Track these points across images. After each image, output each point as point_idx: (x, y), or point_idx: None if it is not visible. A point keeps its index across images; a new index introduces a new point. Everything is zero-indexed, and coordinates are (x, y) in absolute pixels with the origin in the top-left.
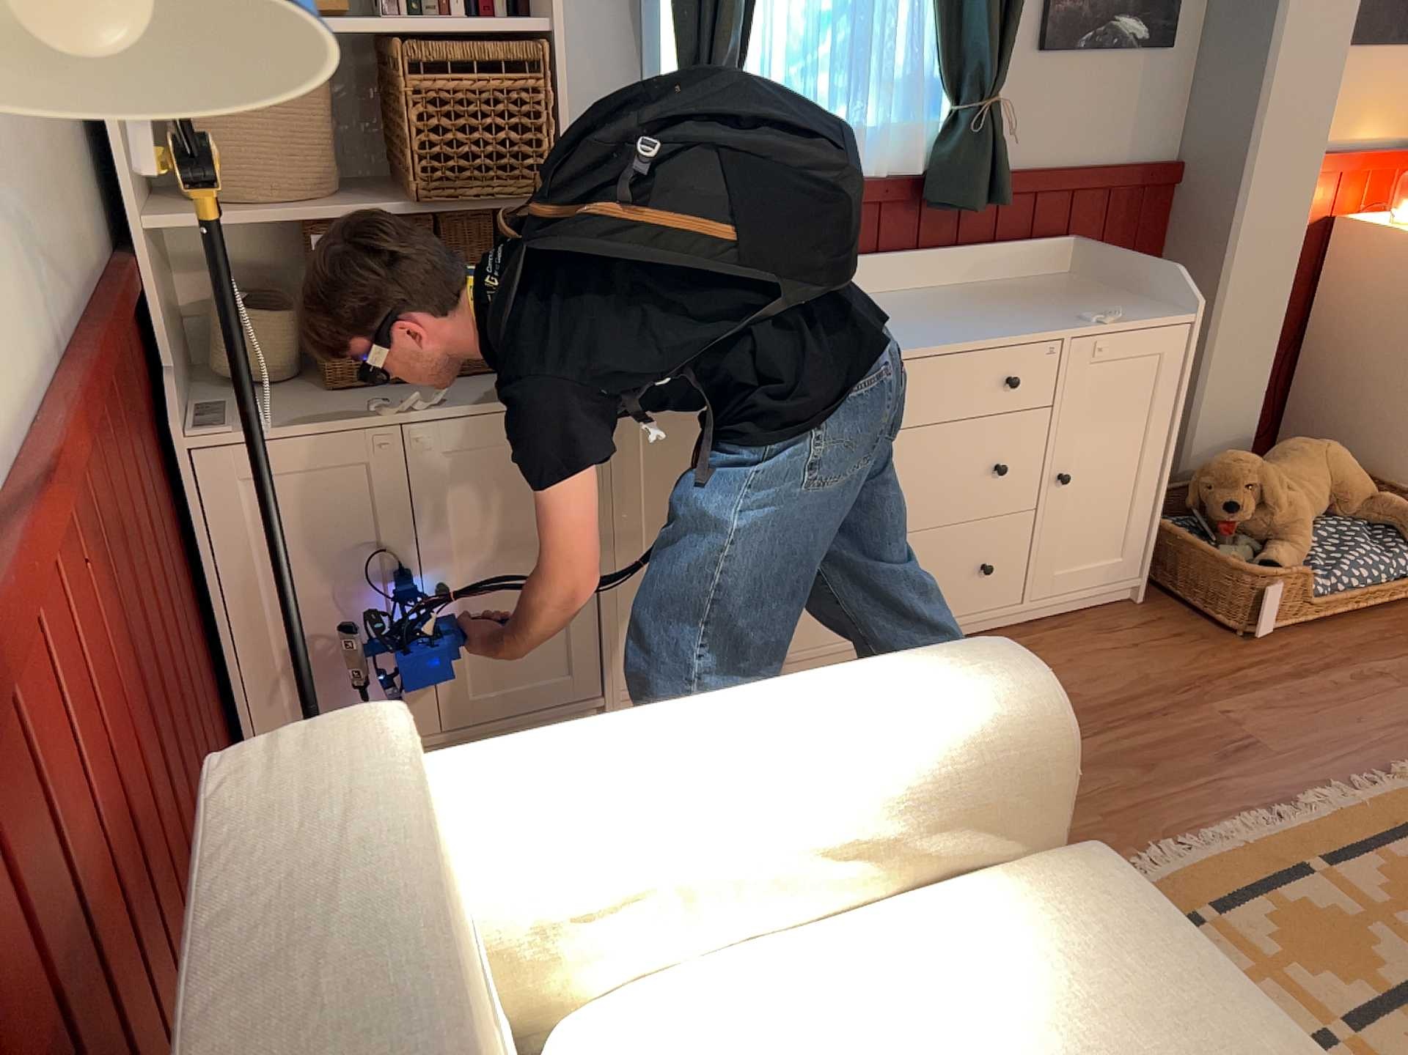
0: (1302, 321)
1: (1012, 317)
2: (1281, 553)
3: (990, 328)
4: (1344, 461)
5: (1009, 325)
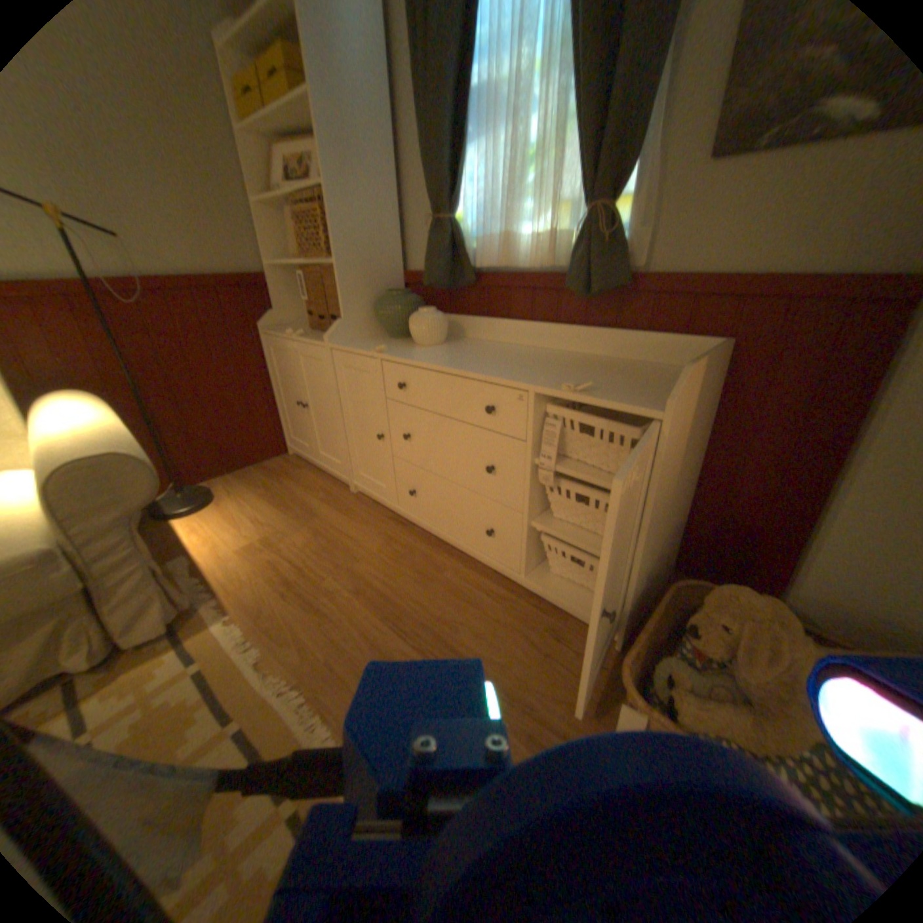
0: None
1: (545, 372)
2: (720, 714)
3: (507, 371)
4: None
5: (521, 374)
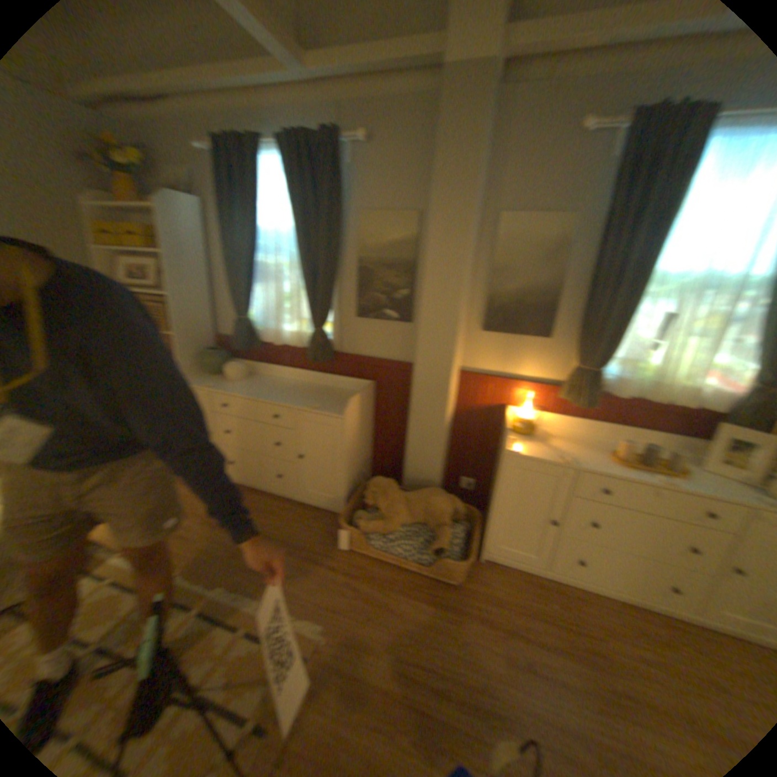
0: (497, 447)
1: (301, 399)
2: (374, 525)
3: (283, 399)
4: (436, 505)
5: (290, 400)
